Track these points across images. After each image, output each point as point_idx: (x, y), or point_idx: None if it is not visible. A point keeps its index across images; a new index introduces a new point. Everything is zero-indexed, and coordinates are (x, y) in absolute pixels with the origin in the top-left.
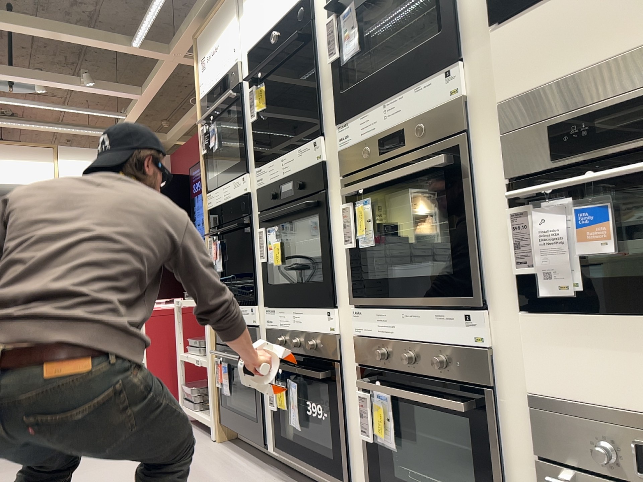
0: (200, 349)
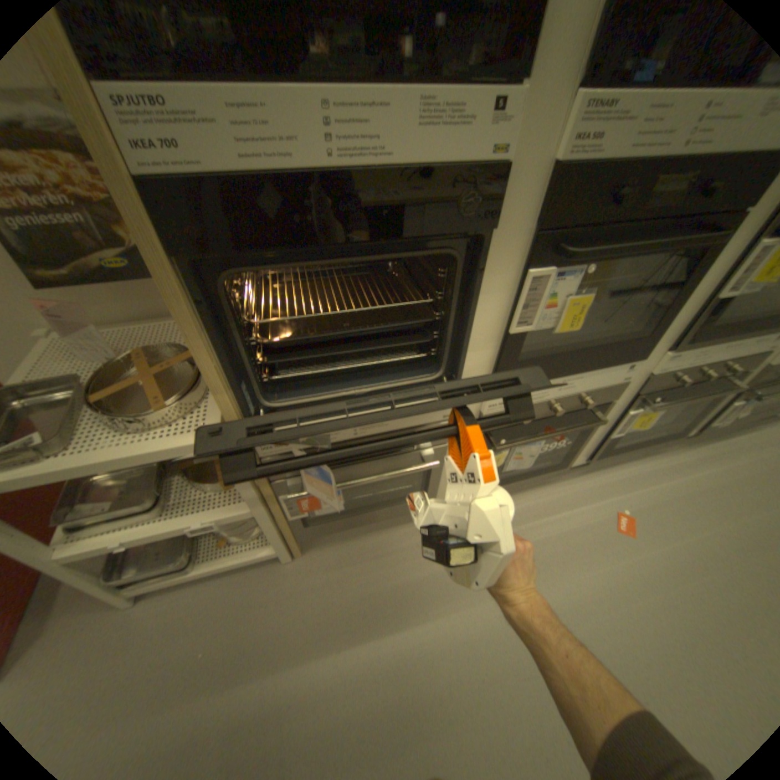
0: (146, 511)
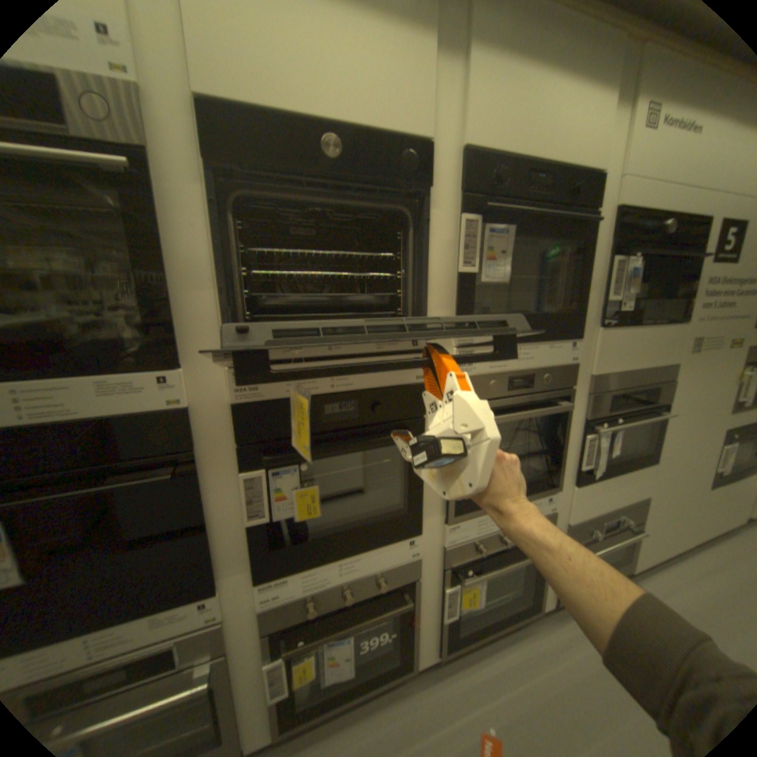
0: None
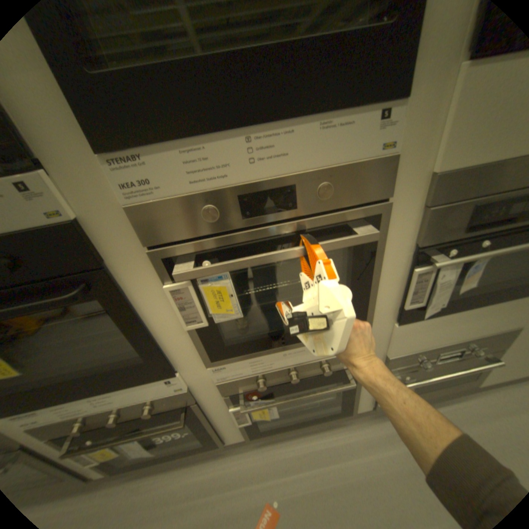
0: None
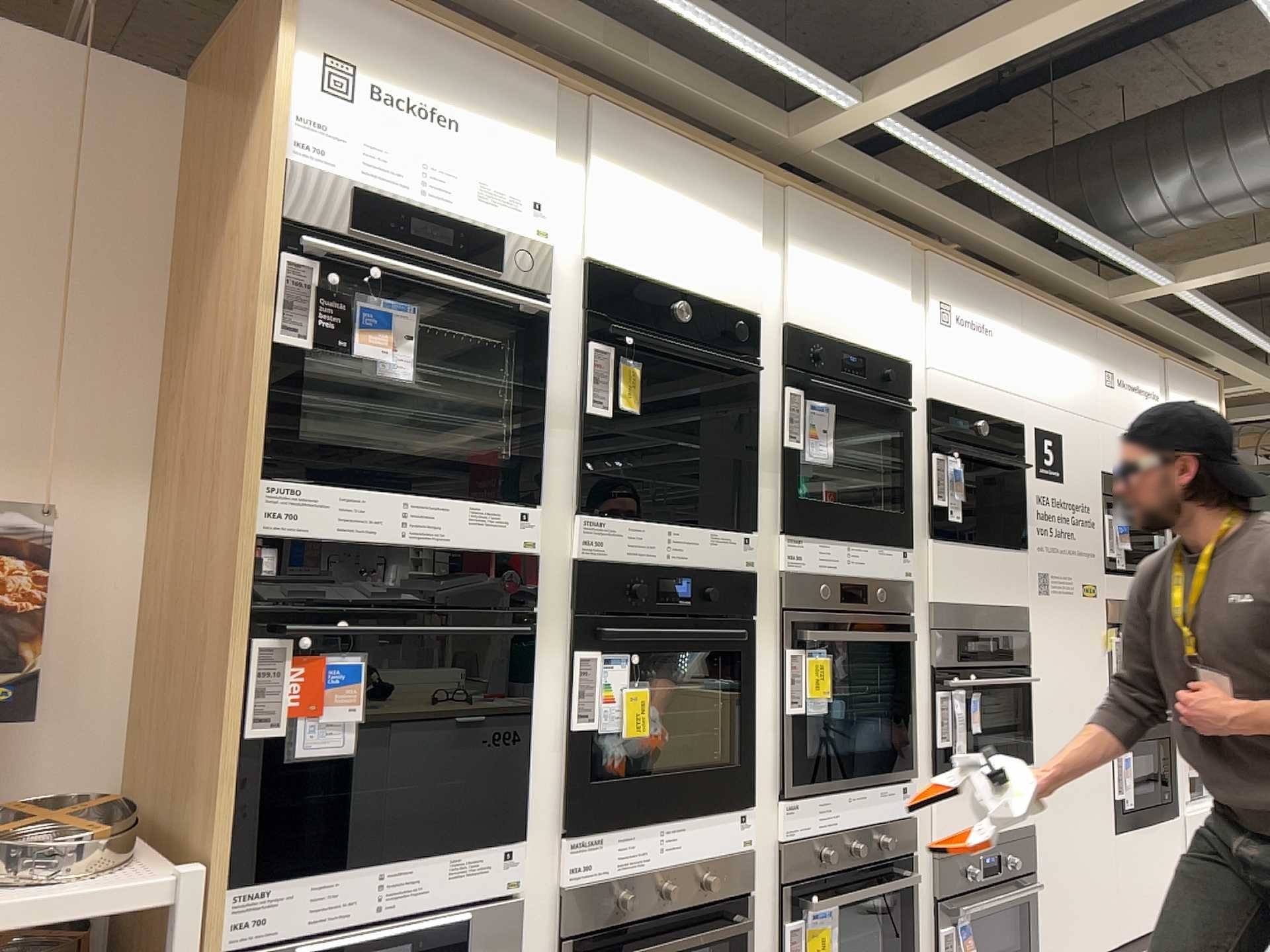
0: None
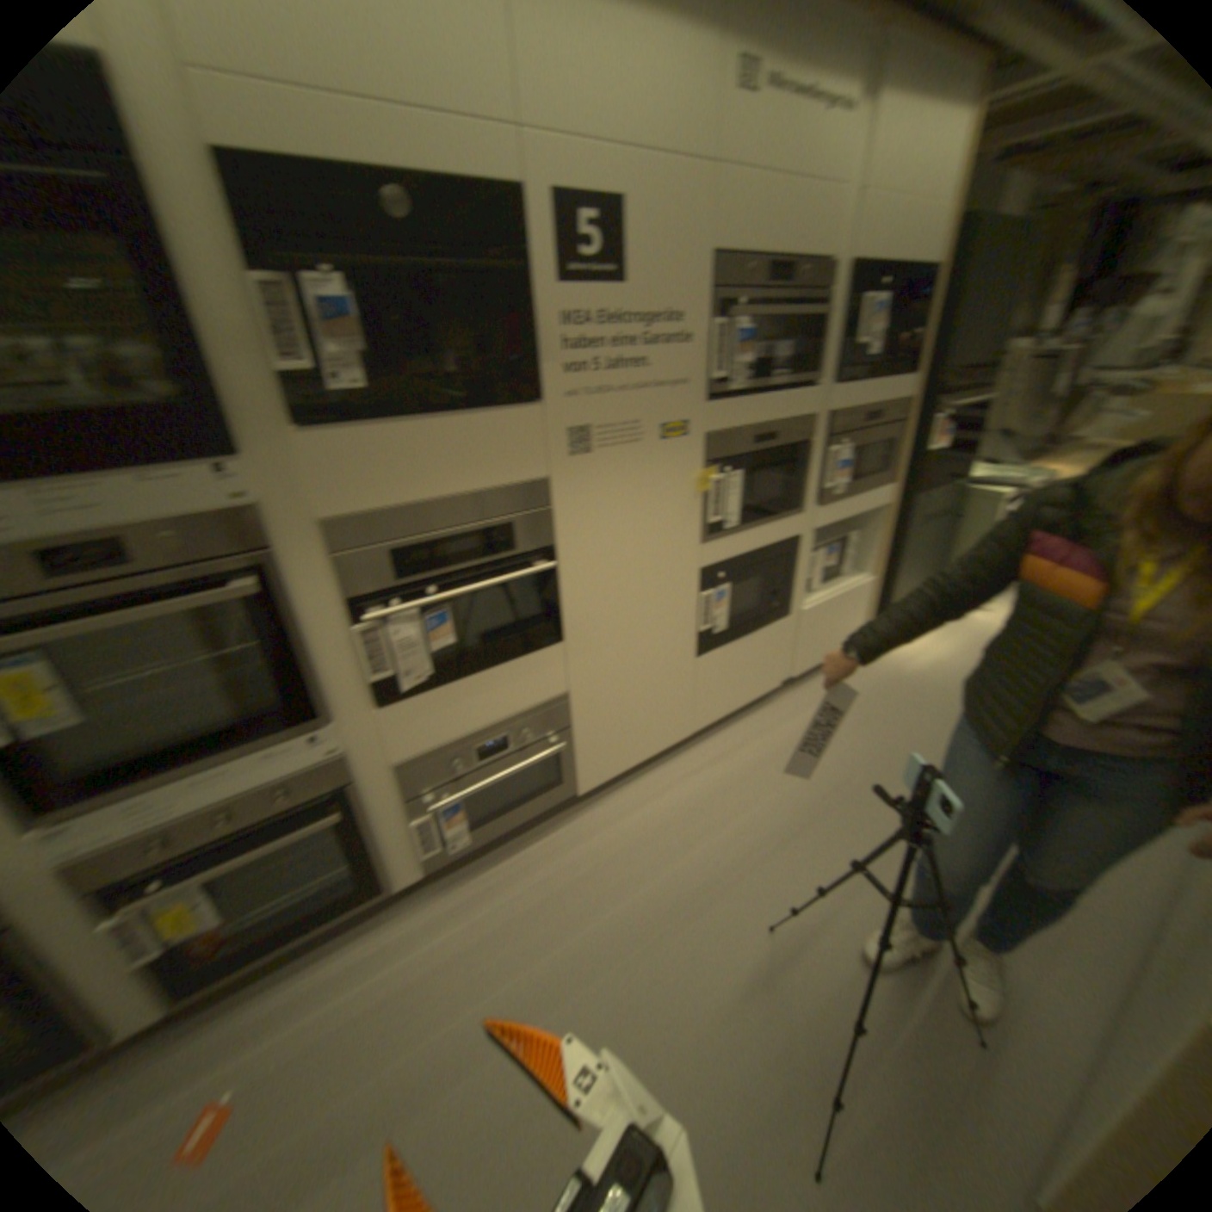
0: None
